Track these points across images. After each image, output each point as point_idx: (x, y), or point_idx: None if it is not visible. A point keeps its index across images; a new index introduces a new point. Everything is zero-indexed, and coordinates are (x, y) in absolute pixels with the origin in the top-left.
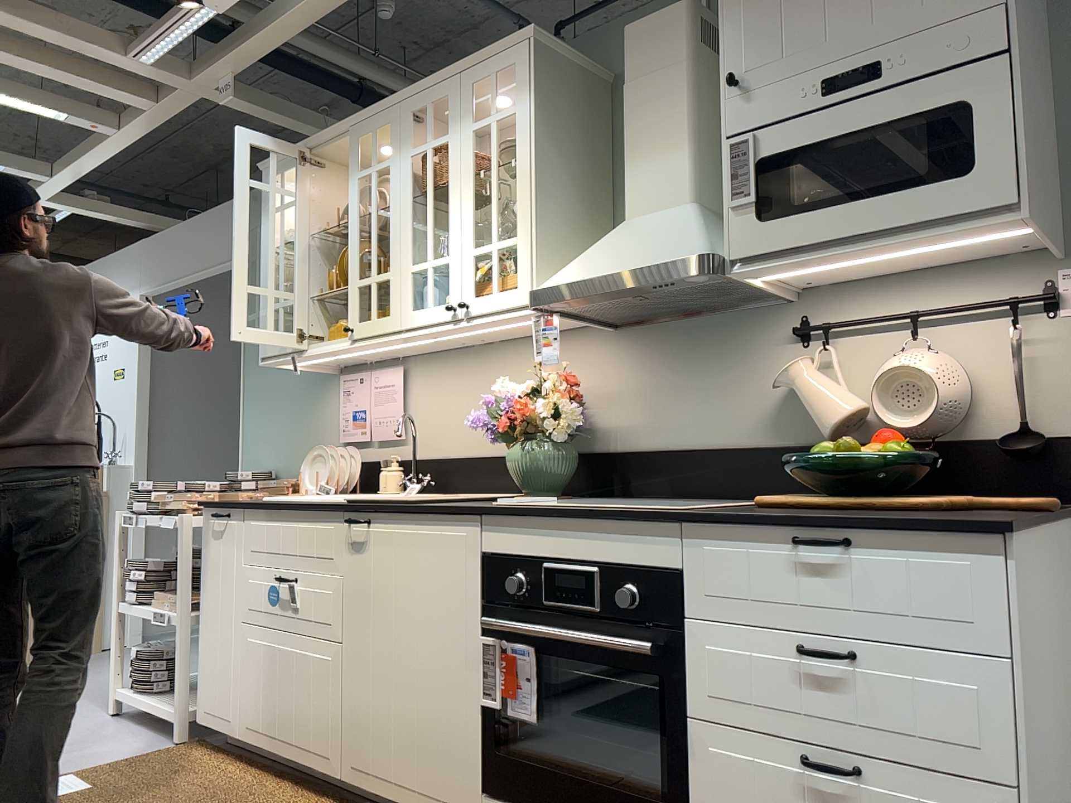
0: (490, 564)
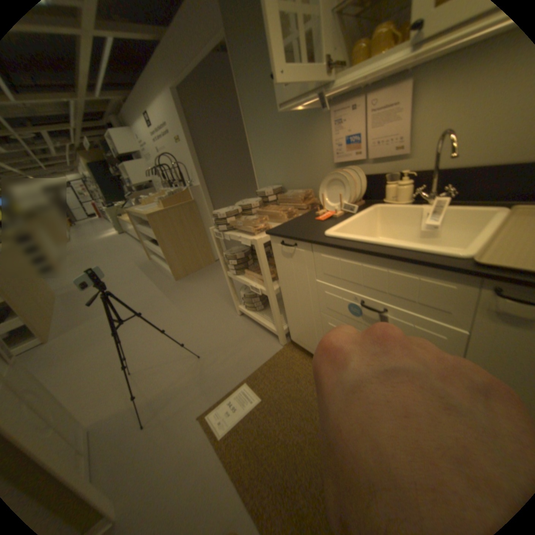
0: None
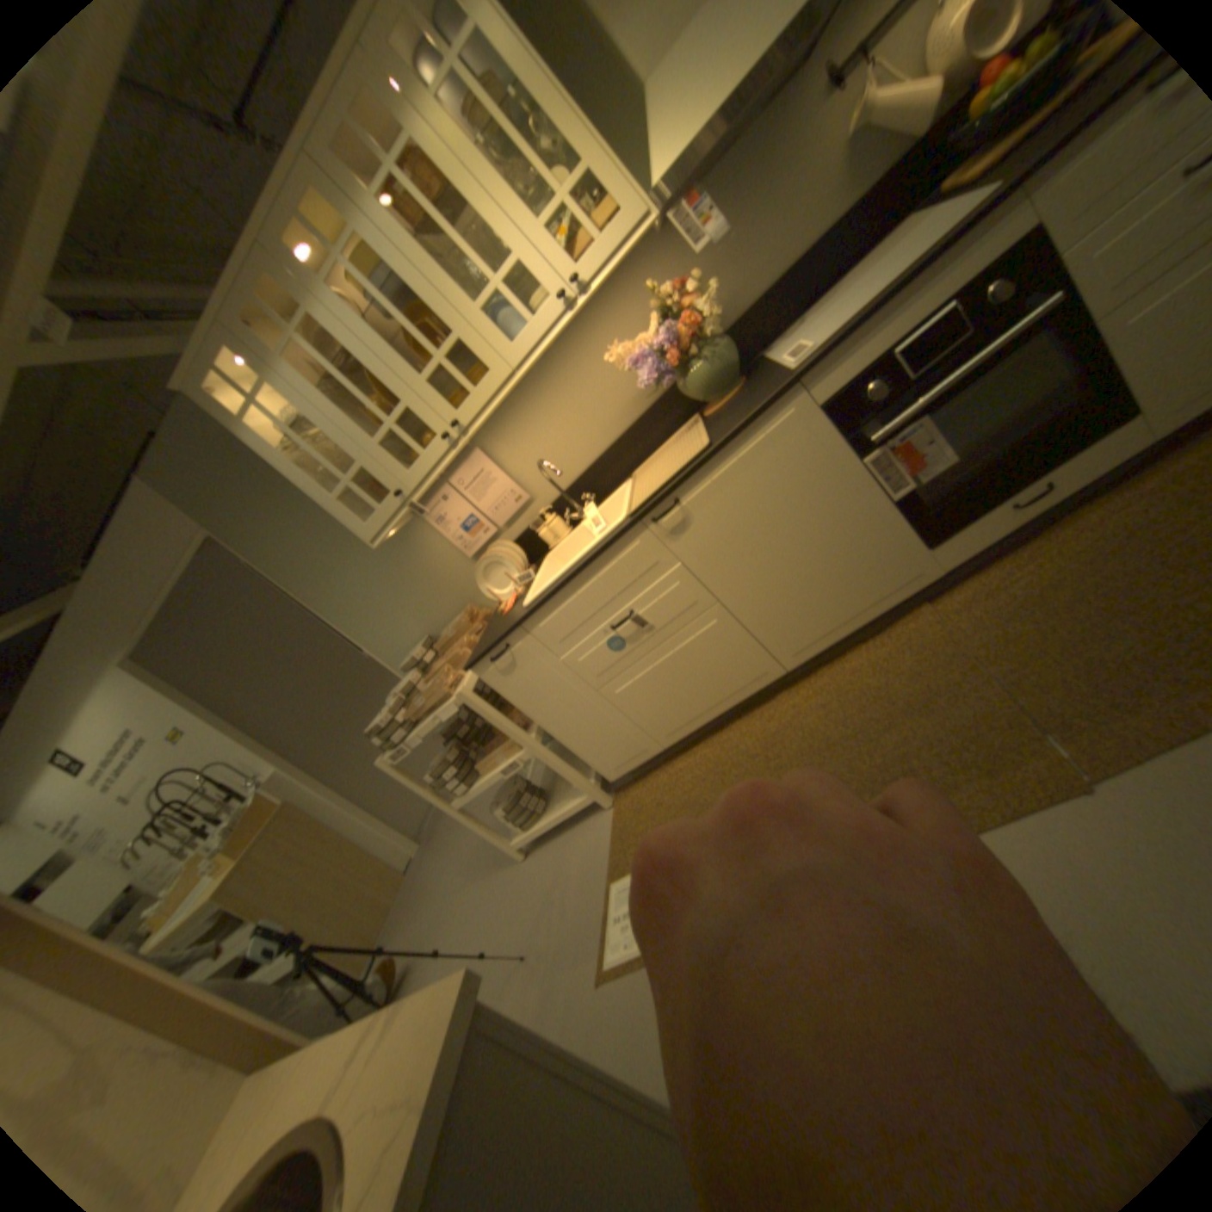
0: (838, 403)
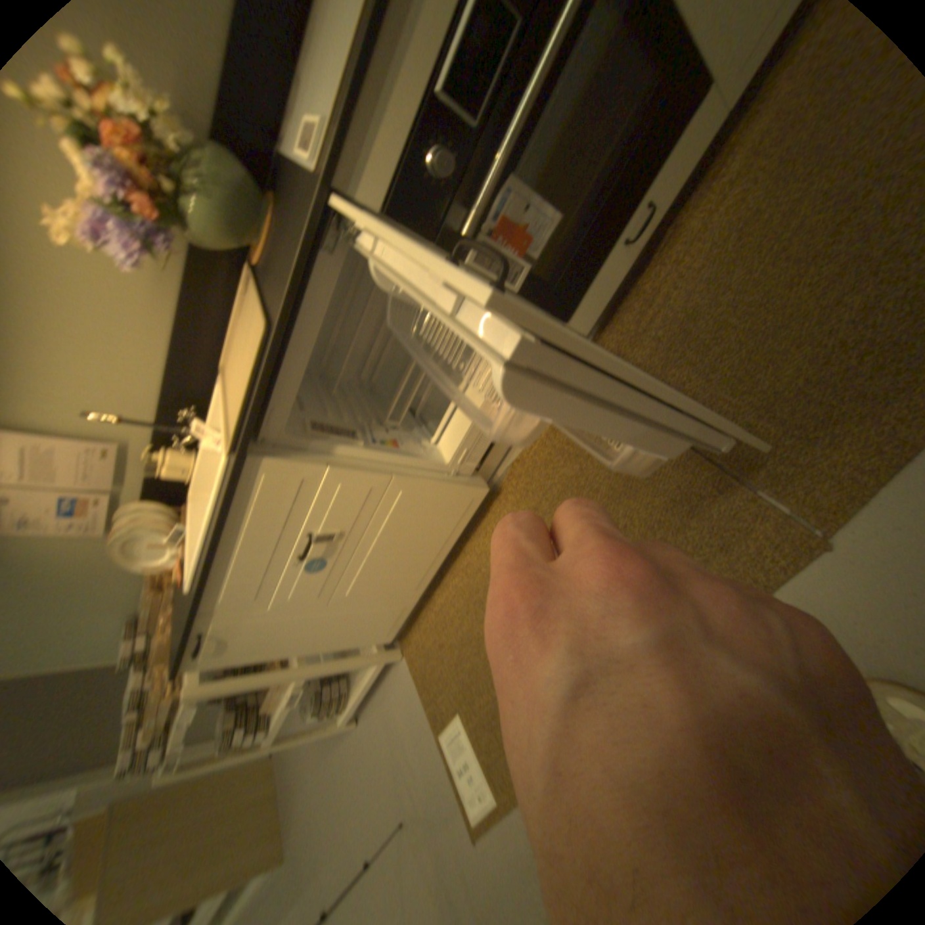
0: (398, 205)
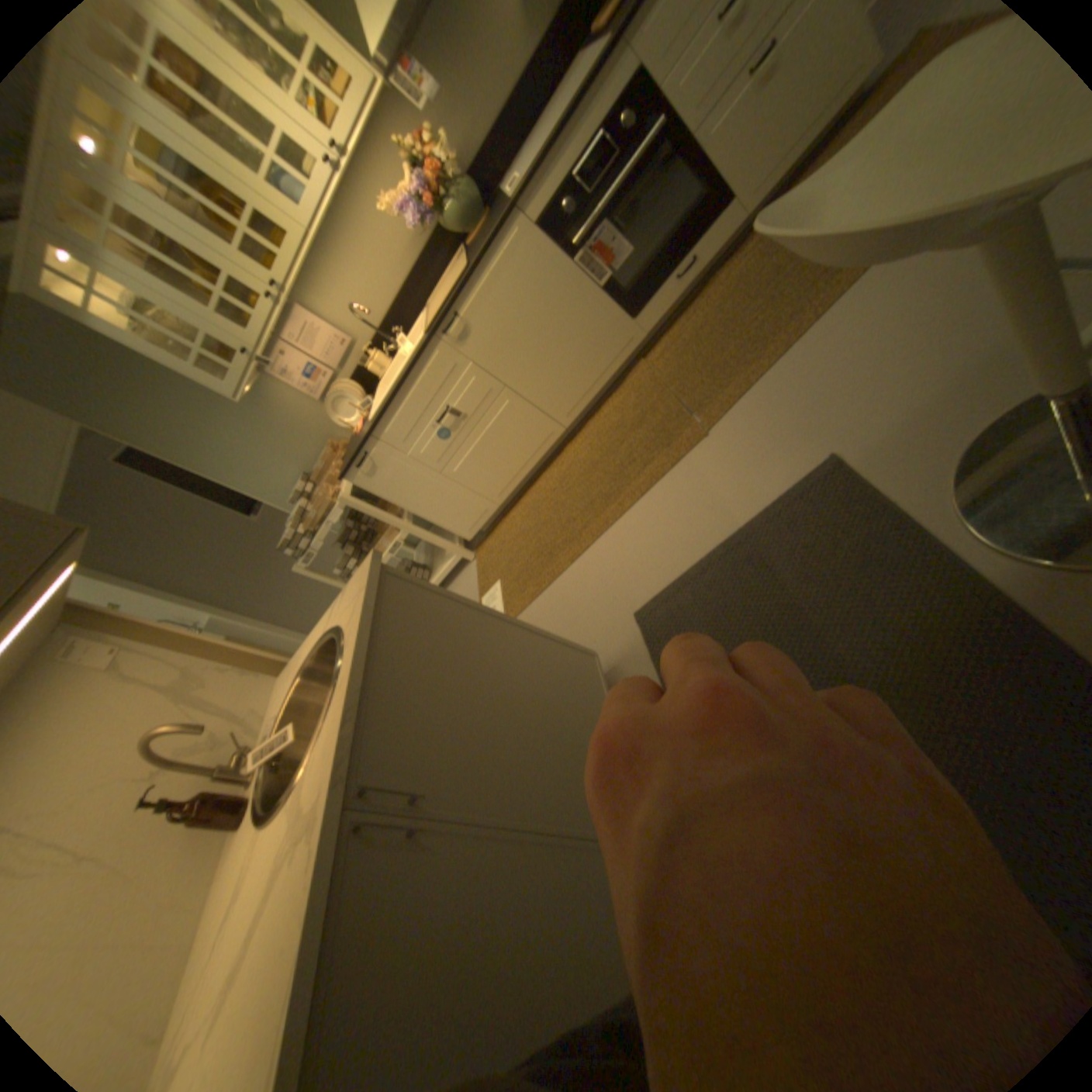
0: (546, 218)
